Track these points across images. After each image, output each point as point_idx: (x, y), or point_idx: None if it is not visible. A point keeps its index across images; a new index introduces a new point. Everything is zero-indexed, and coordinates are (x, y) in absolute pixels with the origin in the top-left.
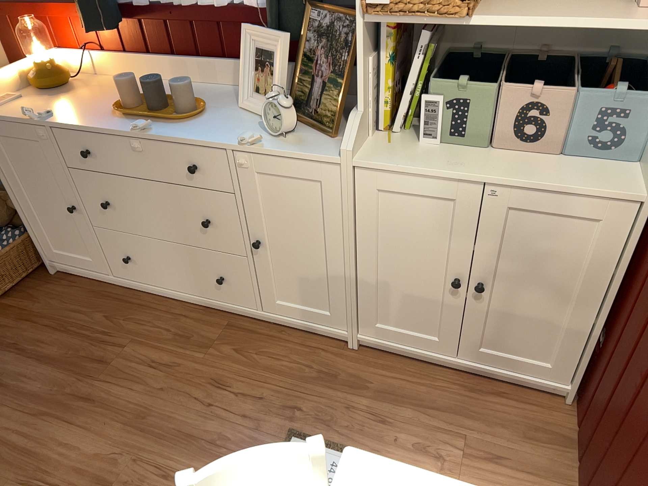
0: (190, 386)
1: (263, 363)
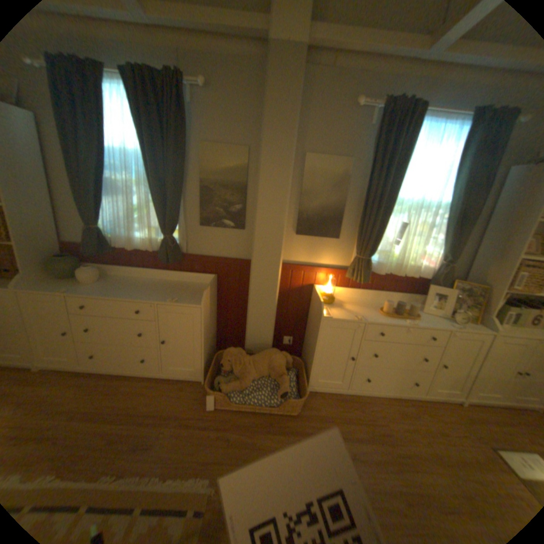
0: (435, 439)
1: (445, 421)
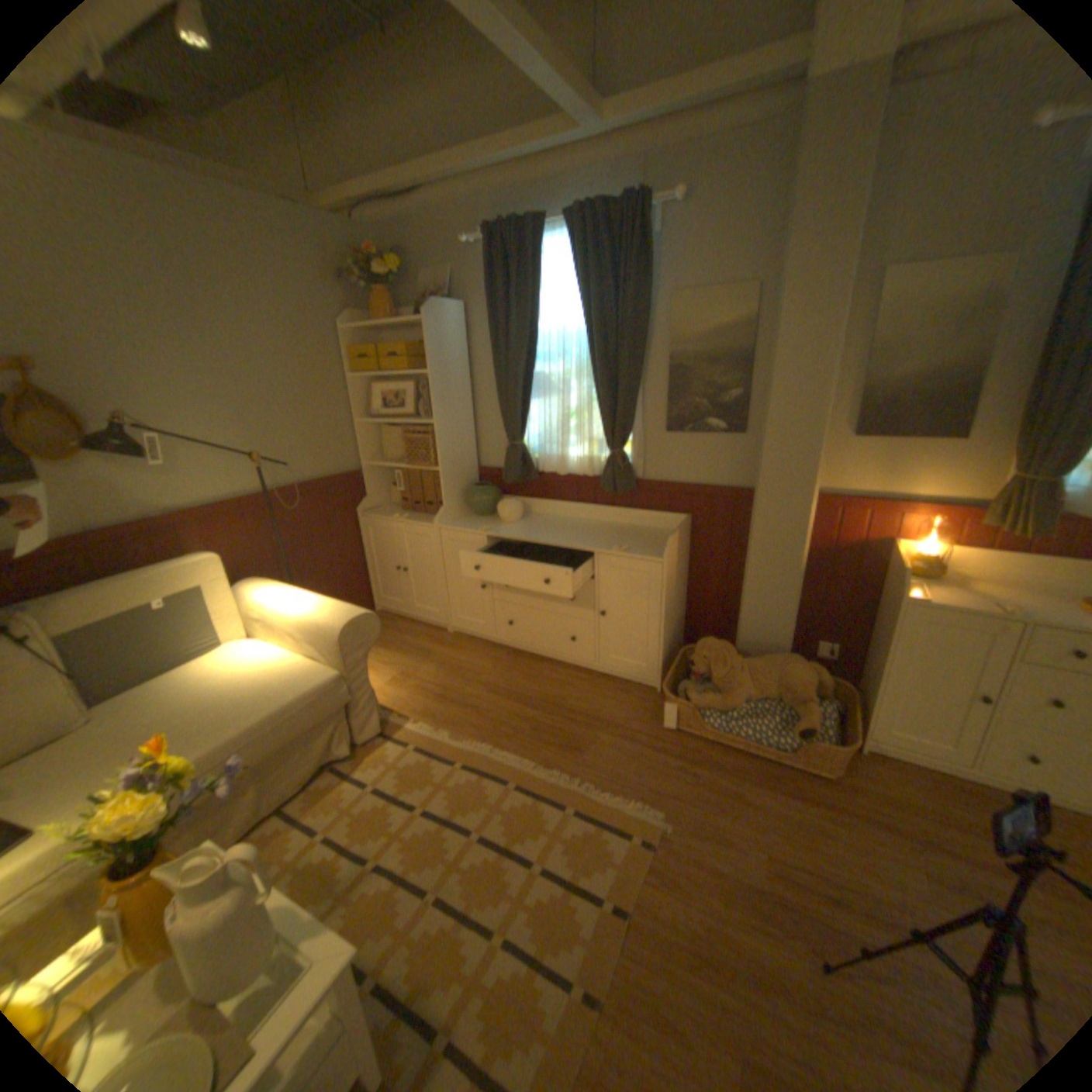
0: None
1: None
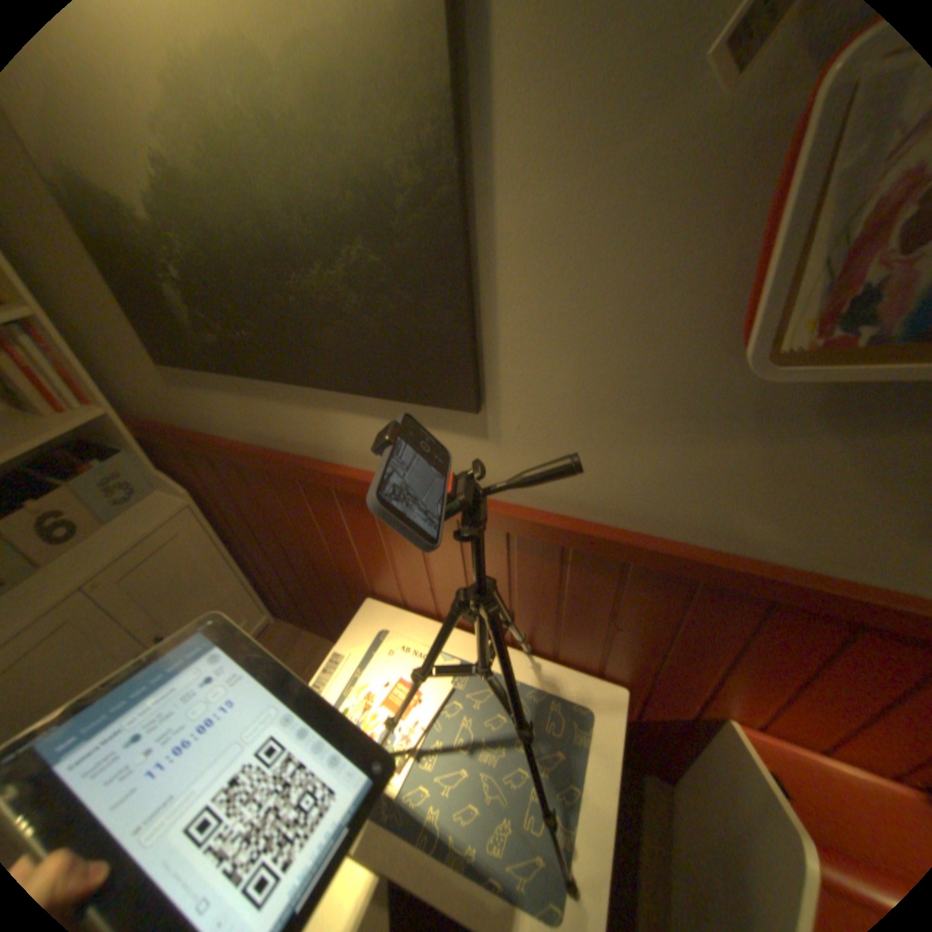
0: None
1: None
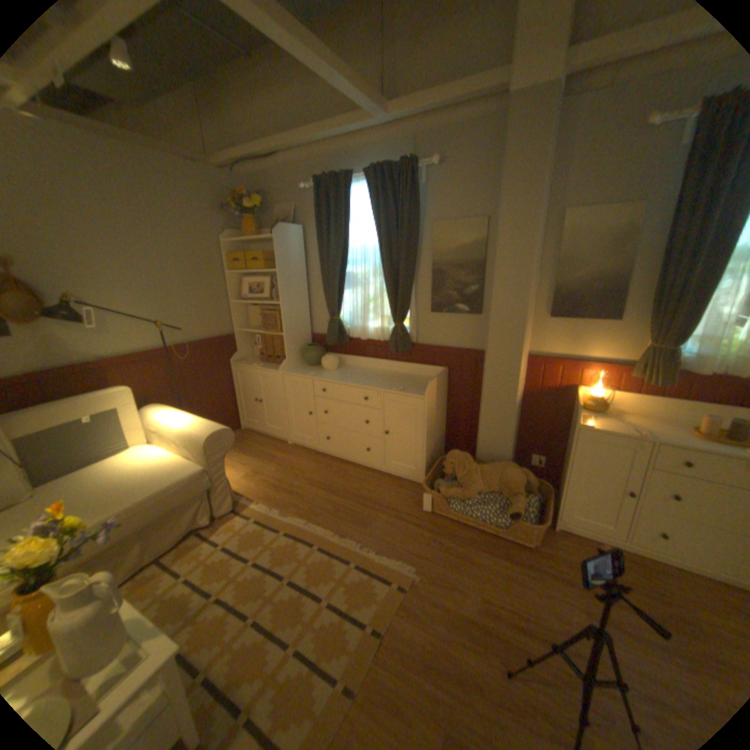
0: None
1: None
